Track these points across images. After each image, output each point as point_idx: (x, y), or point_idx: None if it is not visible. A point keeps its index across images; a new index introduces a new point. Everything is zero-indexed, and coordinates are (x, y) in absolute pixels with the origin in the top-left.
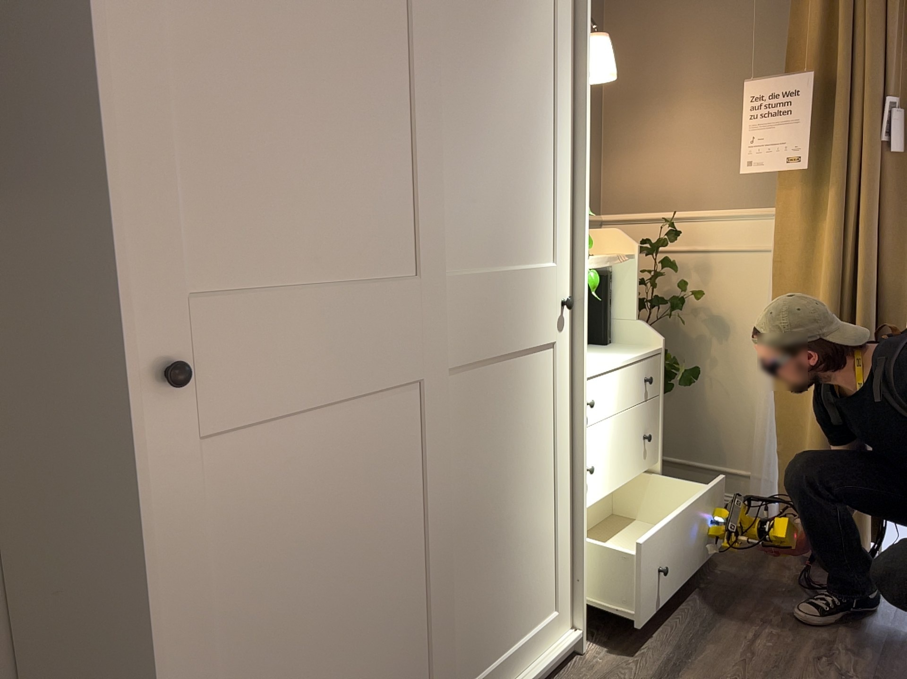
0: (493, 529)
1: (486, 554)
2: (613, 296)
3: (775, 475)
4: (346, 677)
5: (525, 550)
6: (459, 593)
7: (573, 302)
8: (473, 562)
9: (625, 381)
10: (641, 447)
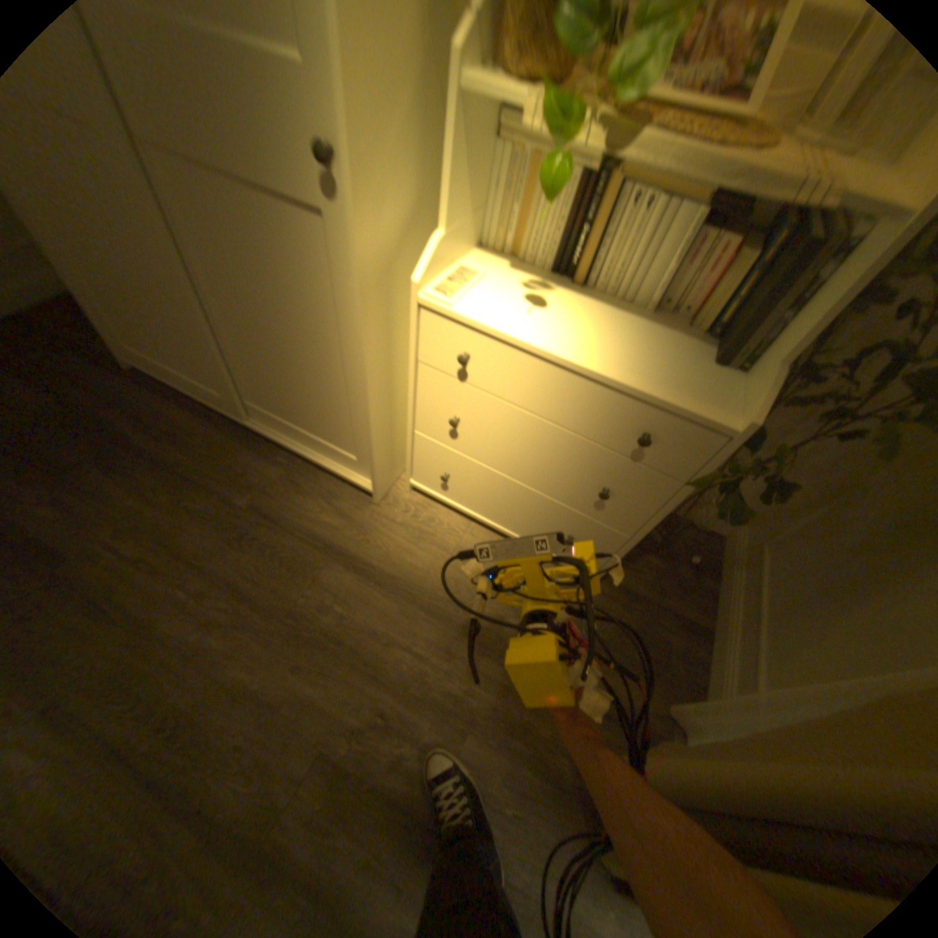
0: (259, 336)
1: (256, 348)
2: (812, 288)
3: (741, 738)
4: (136, 308)
5: (306, 385)
6: (234, 349)
7: (317, 145)
8: (243, 341)
9: (577, 392)
10: (589, 488)
